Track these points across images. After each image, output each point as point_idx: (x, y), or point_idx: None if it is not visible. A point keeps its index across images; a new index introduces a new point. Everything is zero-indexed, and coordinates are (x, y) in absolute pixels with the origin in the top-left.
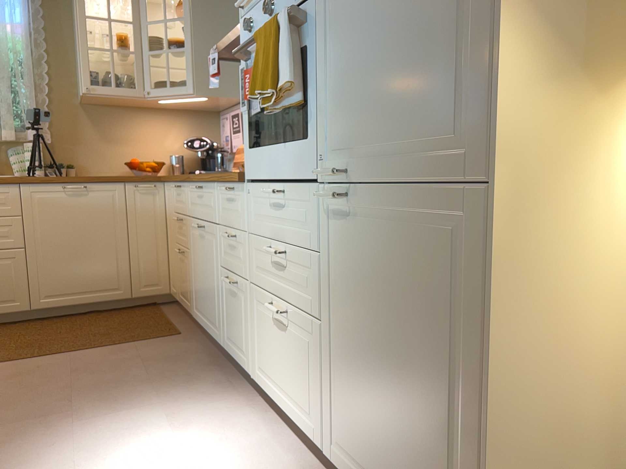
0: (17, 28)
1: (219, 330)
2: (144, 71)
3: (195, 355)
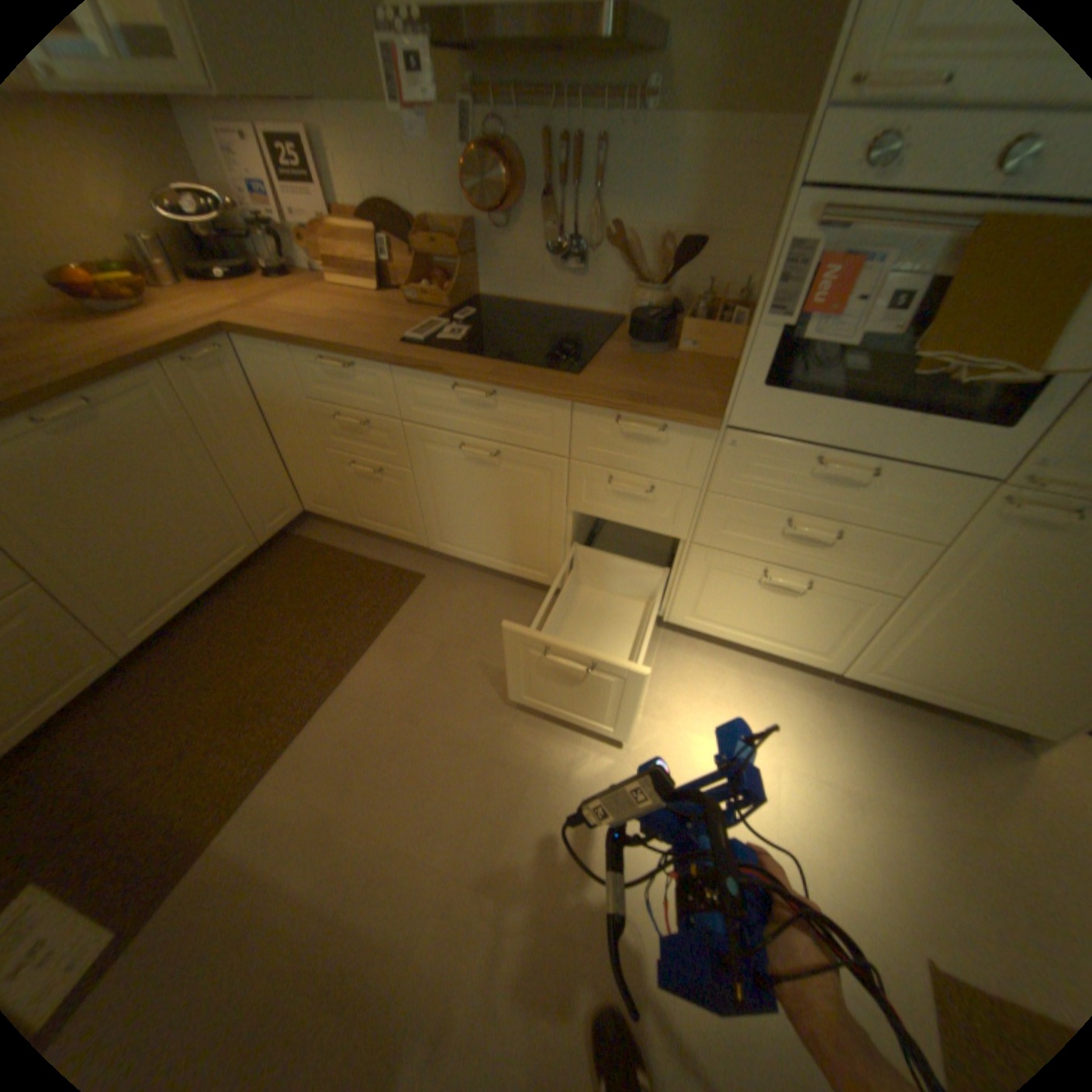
0: None
1: (547, 572)
2: None
3: (498, 601)
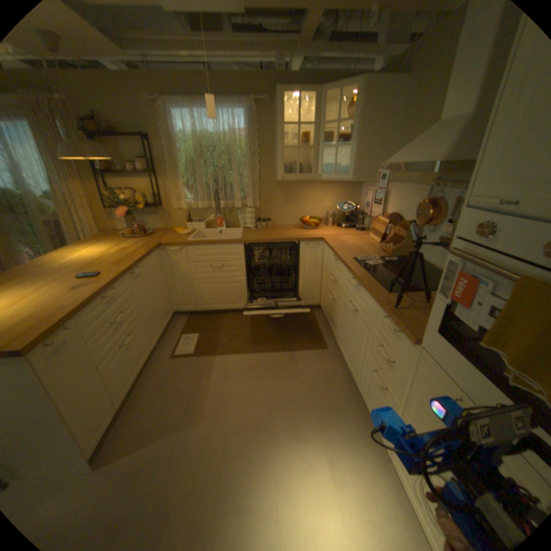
0: (242, 133)
1: (359, 381)
2: (318, 161)
3: (339, 379)
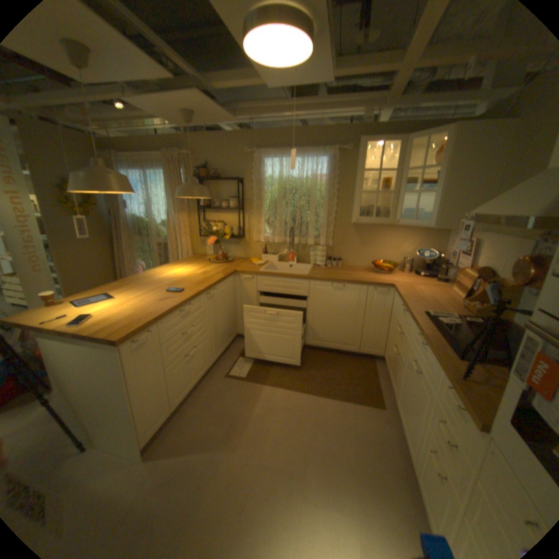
0: (324, 178)
1: (416, 460)
2: (397, 205)
3: (393, 450)
